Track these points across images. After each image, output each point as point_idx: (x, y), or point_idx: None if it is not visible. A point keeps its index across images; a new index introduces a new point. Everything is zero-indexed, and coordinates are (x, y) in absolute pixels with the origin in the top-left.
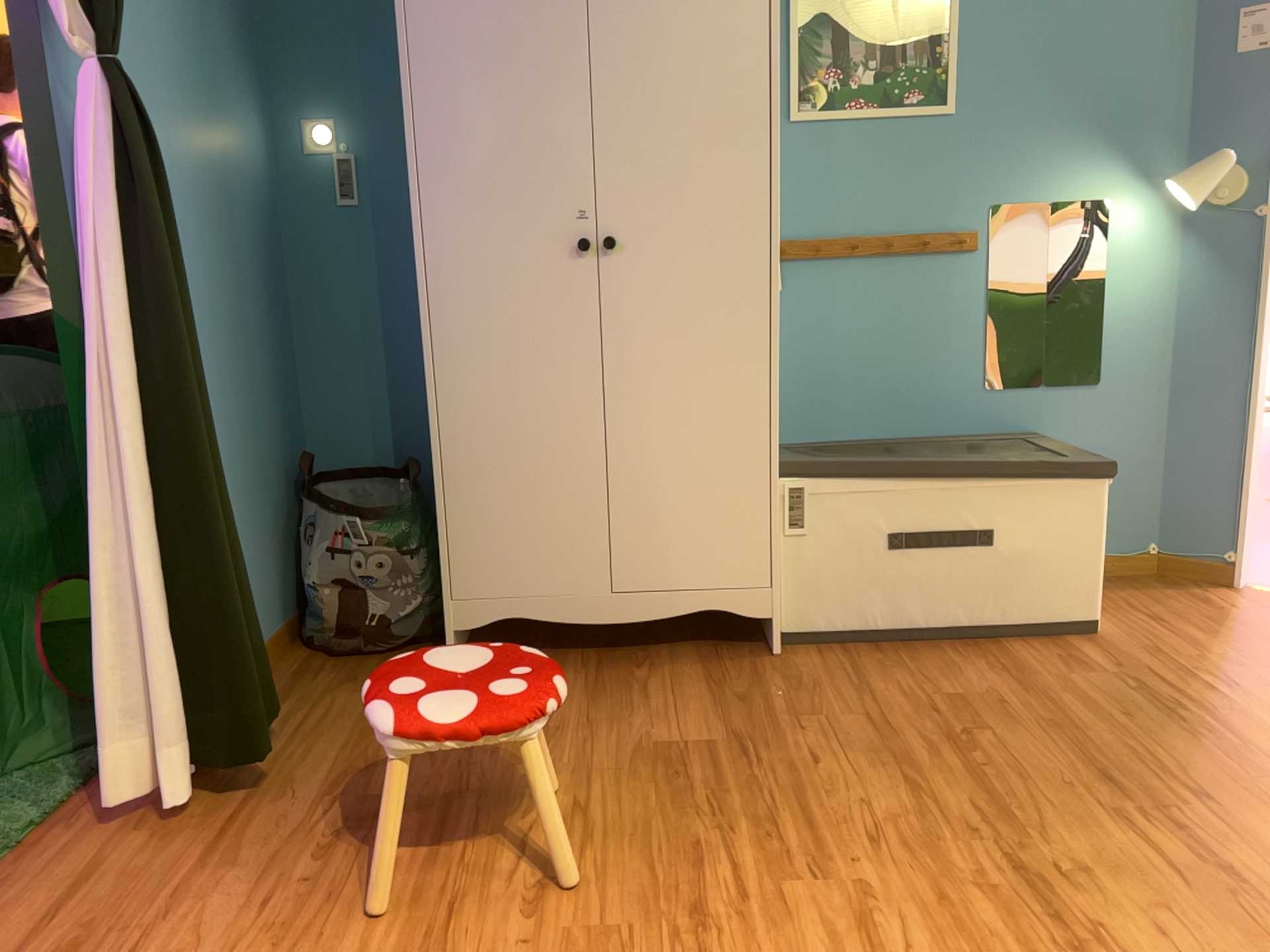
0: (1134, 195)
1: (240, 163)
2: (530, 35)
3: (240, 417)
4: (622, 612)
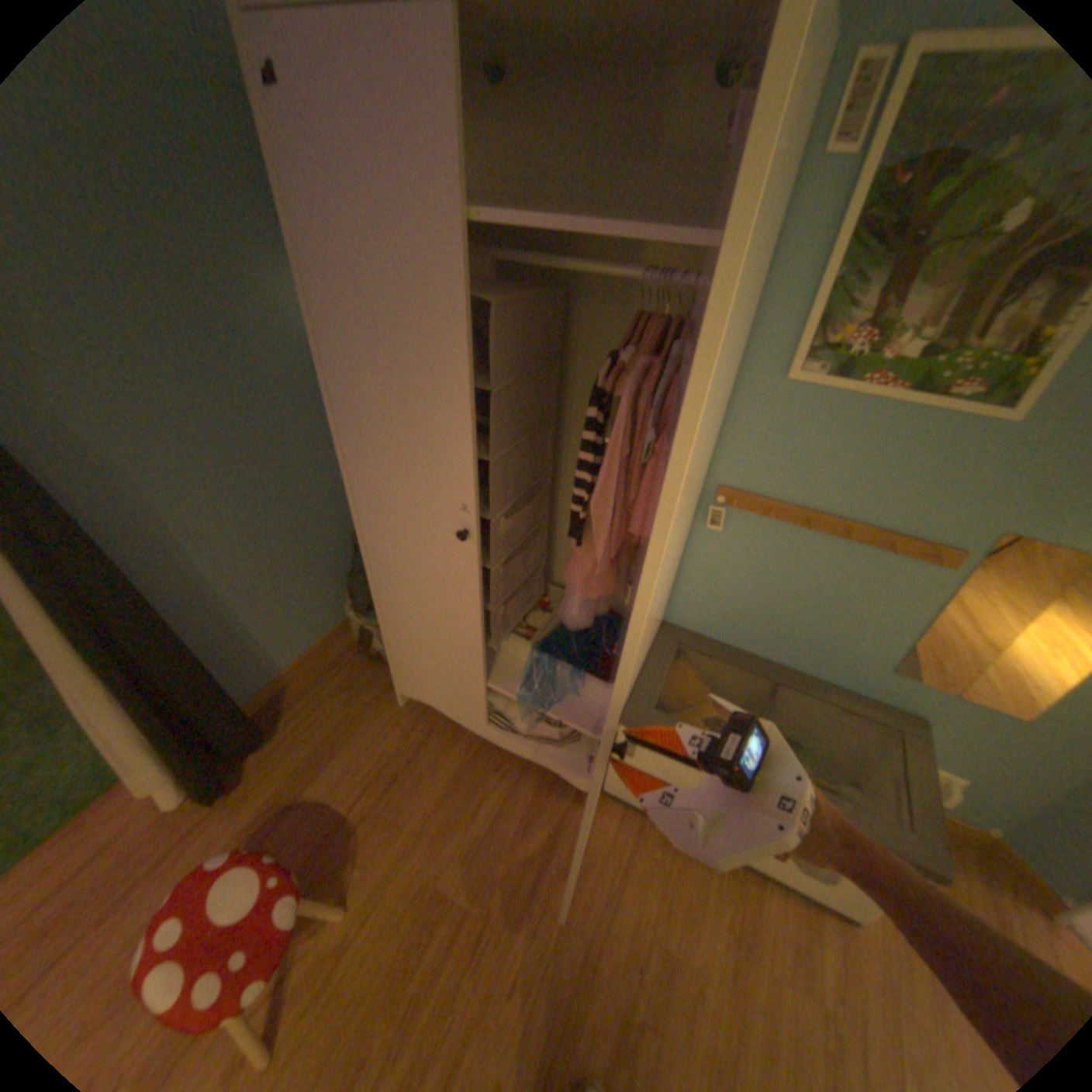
0: None
1: (274, 336)
2: (416, 319)
3: (284, 532)
4: (497, 741)
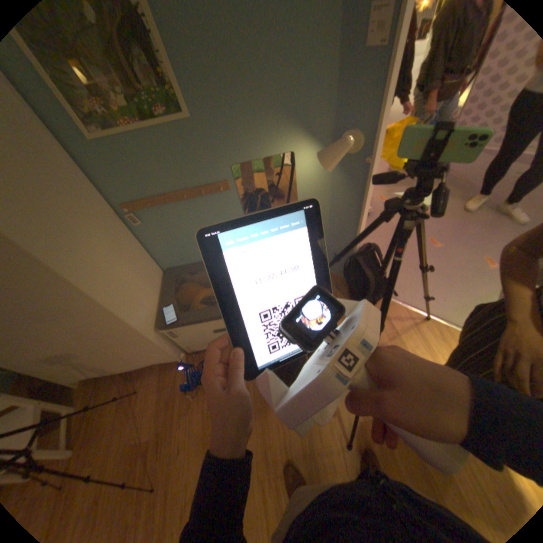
0: (307, 147)
1: None
2: None
3: None
4: (125, 370)
